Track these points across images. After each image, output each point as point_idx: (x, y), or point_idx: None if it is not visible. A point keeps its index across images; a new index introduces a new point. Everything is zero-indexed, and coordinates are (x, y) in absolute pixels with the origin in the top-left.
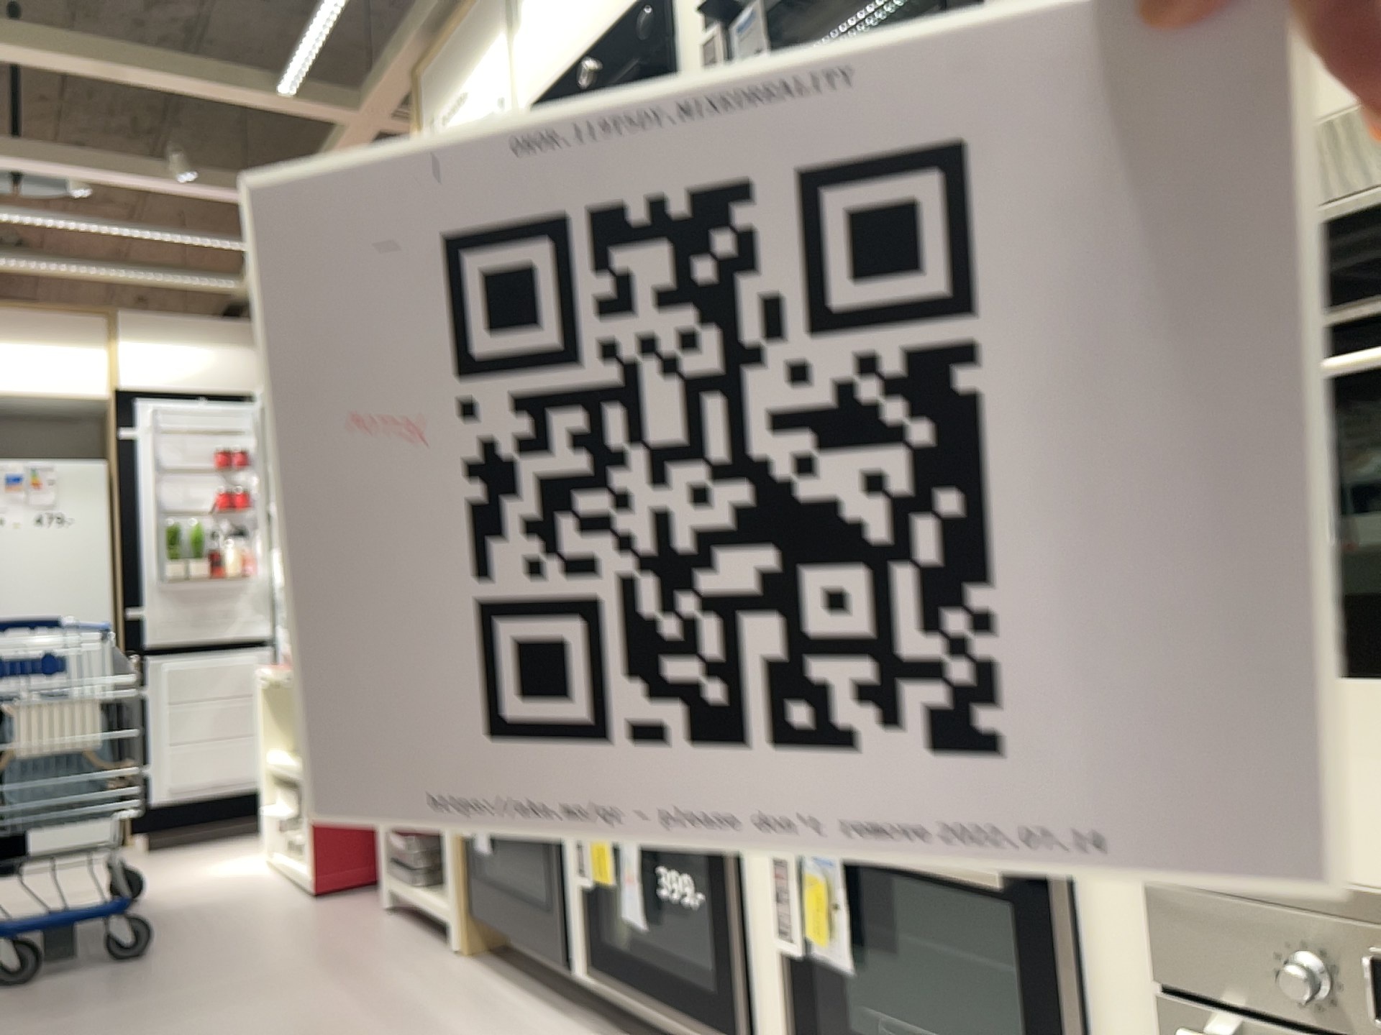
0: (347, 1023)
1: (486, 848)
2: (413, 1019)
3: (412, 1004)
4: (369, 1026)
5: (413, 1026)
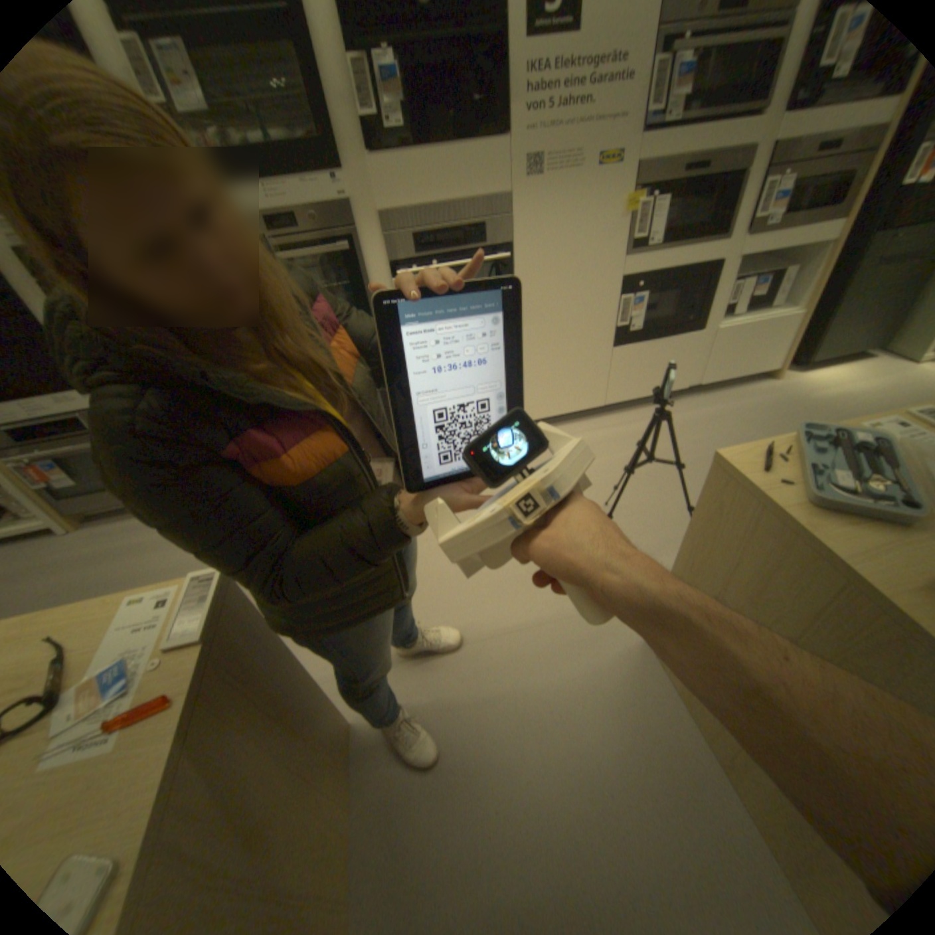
0: (80, 578)
1: (68, 486)
2: (110, 555)
3: (94, 554)
4: (96, 570)
5: (118, 555)
